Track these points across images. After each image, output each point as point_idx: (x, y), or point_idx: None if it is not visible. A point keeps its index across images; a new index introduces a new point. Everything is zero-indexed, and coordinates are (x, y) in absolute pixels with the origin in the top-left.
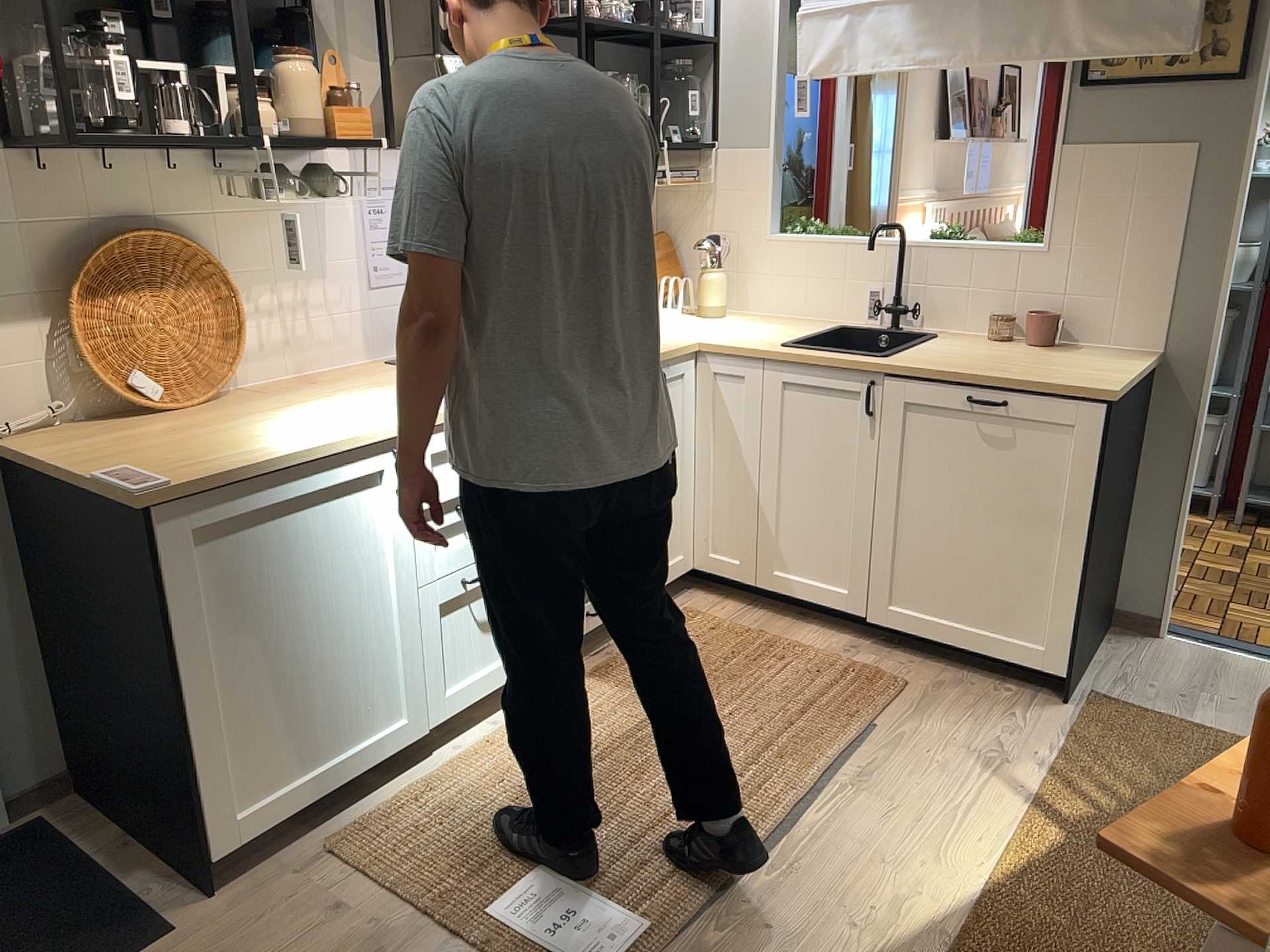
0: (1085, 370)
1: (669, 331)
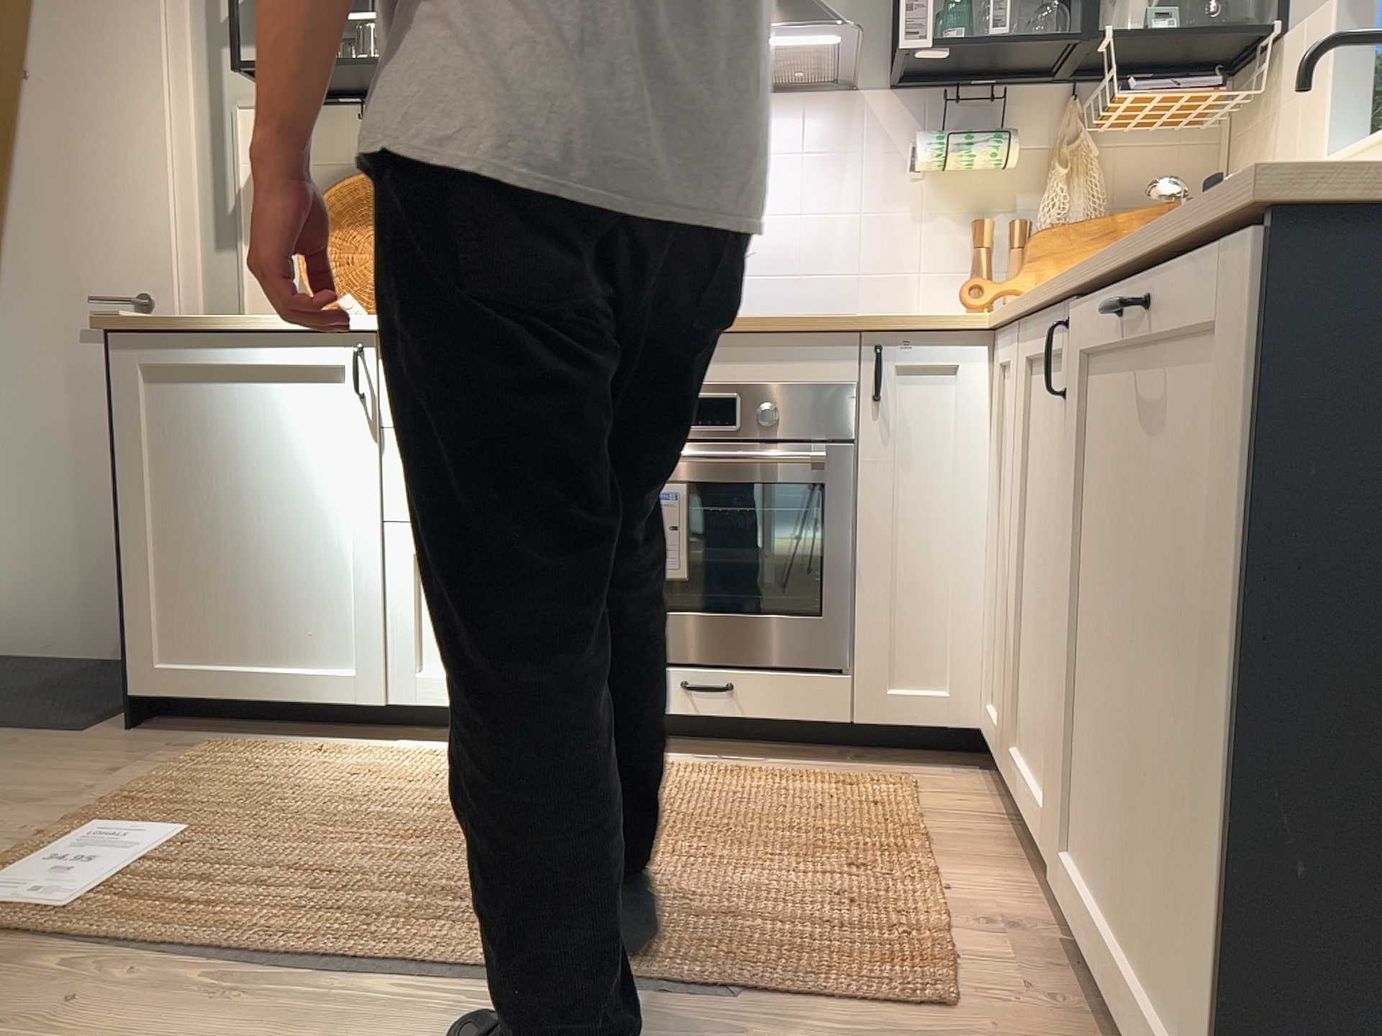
0: None
1: None
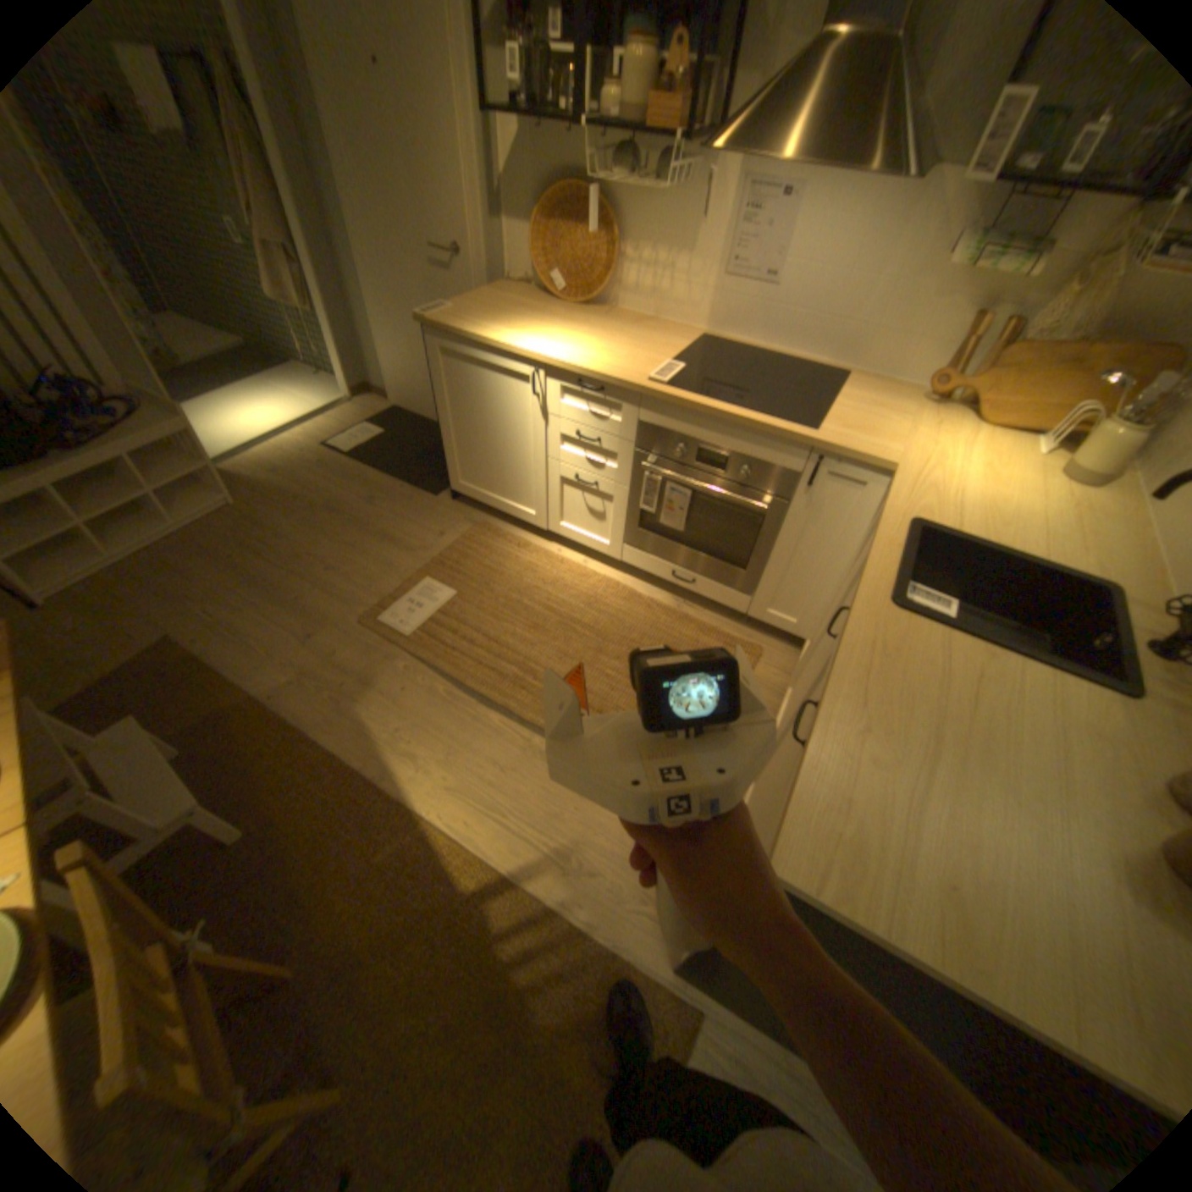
0: (952, 878)
1: (947, 447)
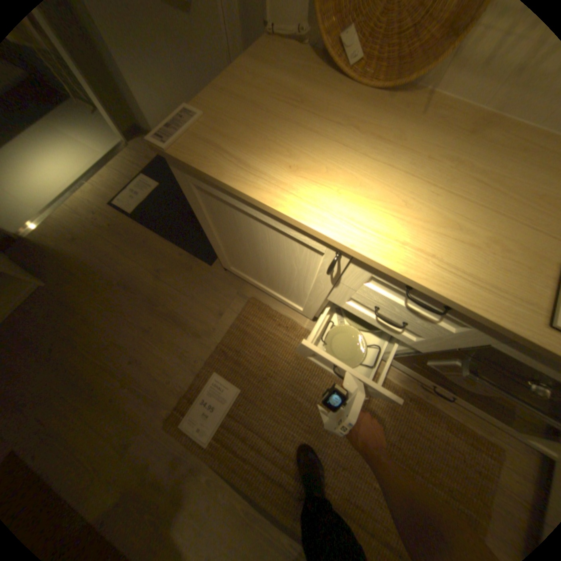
0: None
1: None
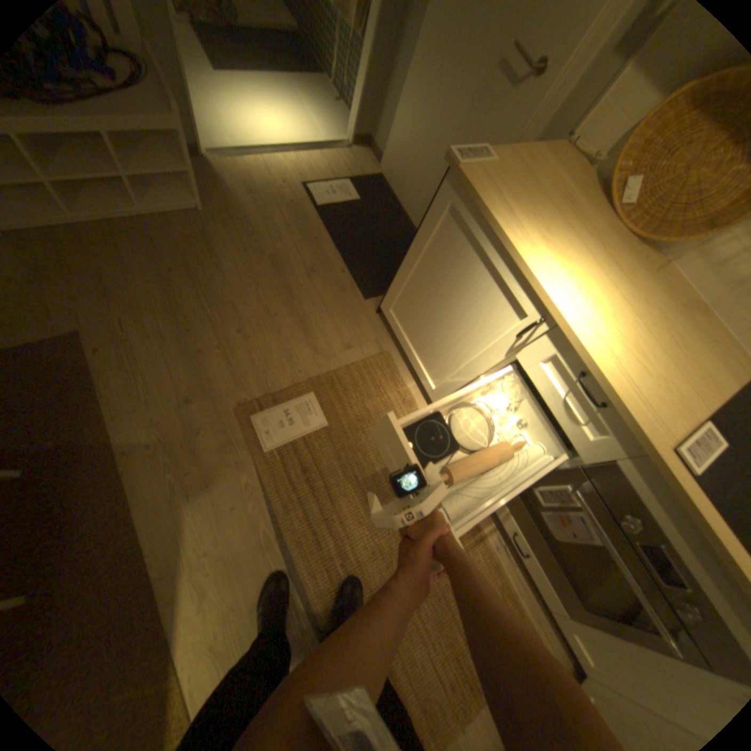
0: None
1: None
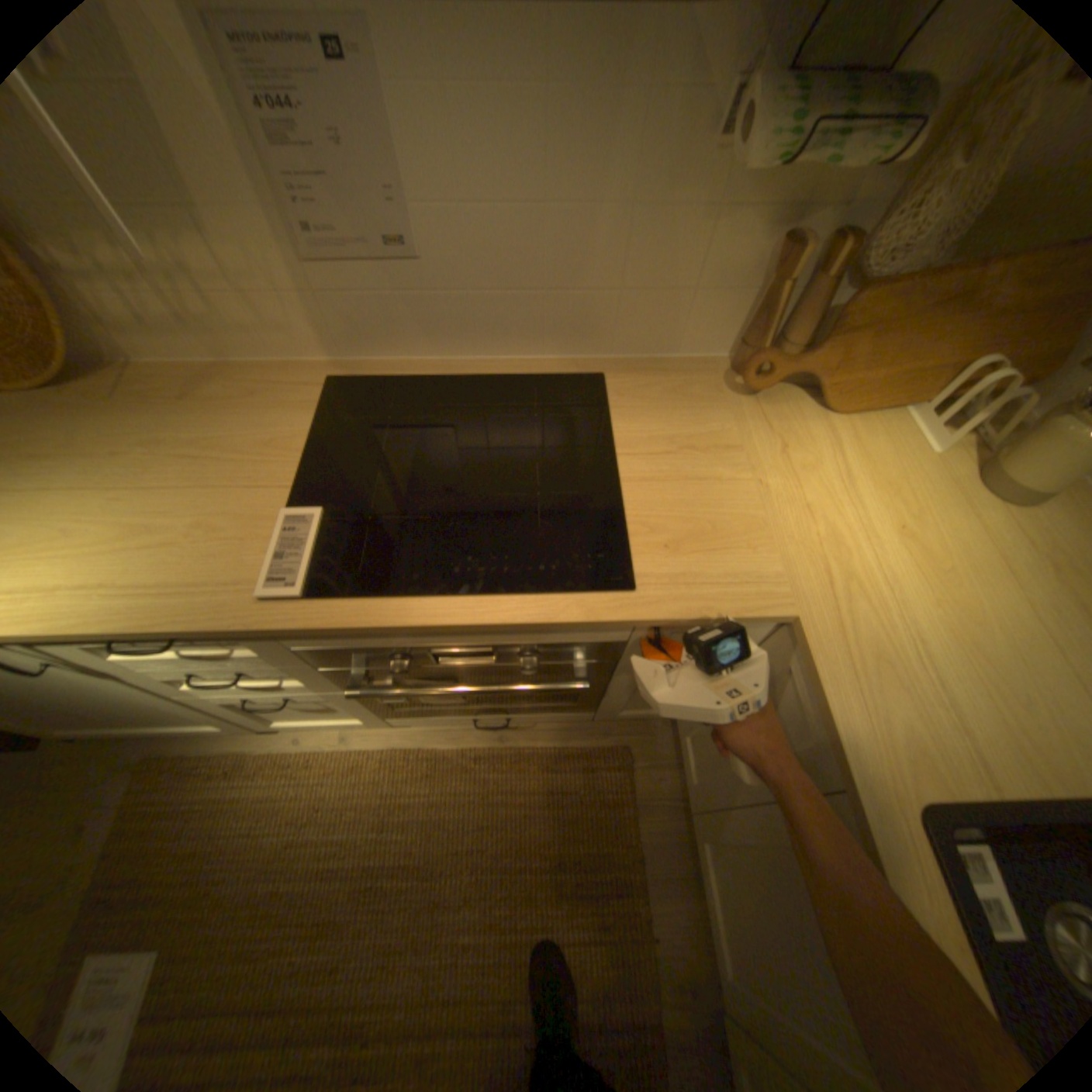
0: None
1: (829, 509)
